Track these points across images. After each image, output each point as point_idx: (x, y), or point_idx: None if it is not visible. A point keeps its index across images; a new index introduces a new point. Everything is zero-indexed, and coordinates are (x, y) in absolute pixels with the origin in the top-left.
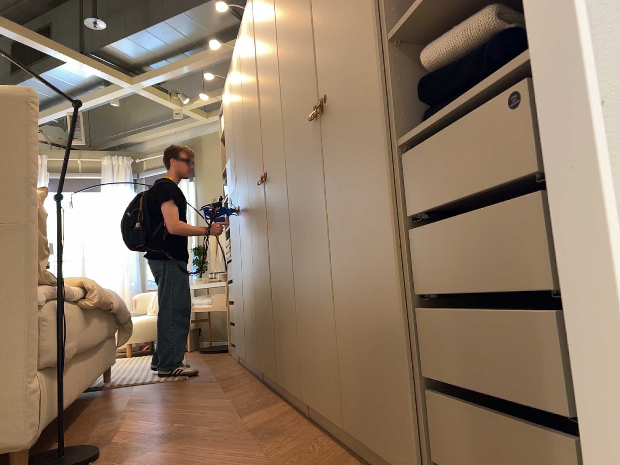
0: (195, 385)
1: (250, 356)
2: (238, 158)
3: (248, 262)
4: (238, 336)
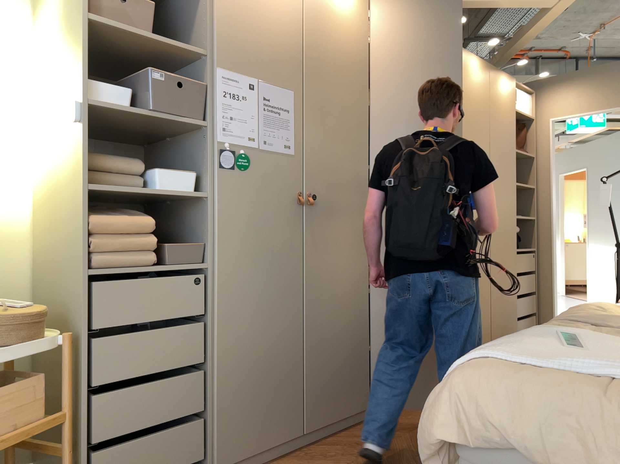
0: (405, 461)
1: (328, 413)
2: (321, 123)
3: (341, 282)
4: (242, 422)
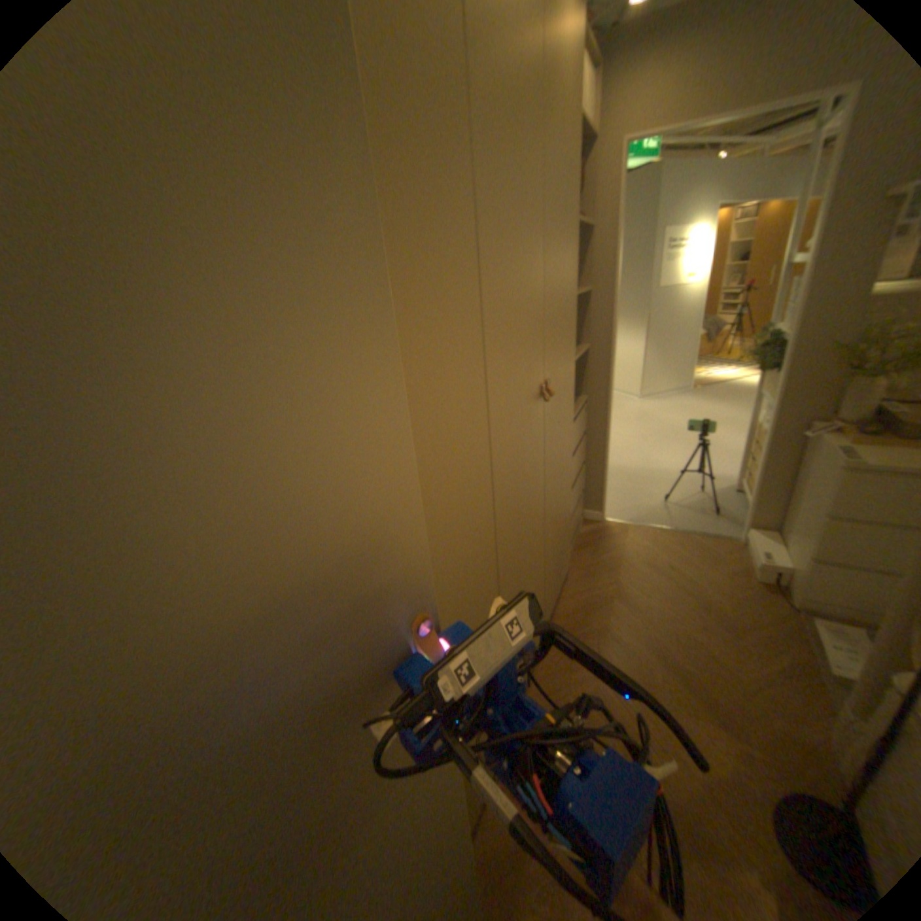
0: None
1: None
2: None
3: None
4: None
